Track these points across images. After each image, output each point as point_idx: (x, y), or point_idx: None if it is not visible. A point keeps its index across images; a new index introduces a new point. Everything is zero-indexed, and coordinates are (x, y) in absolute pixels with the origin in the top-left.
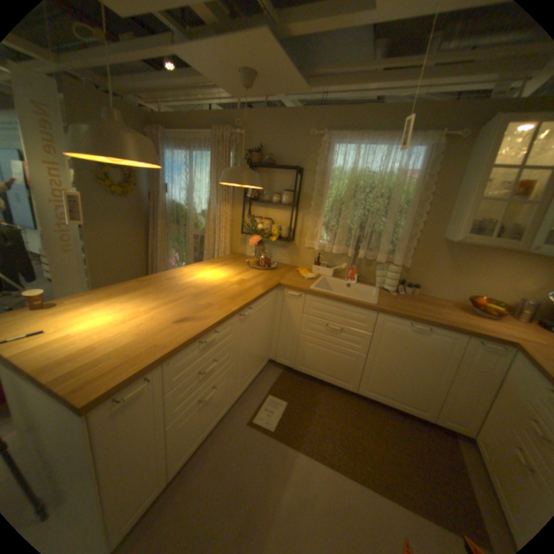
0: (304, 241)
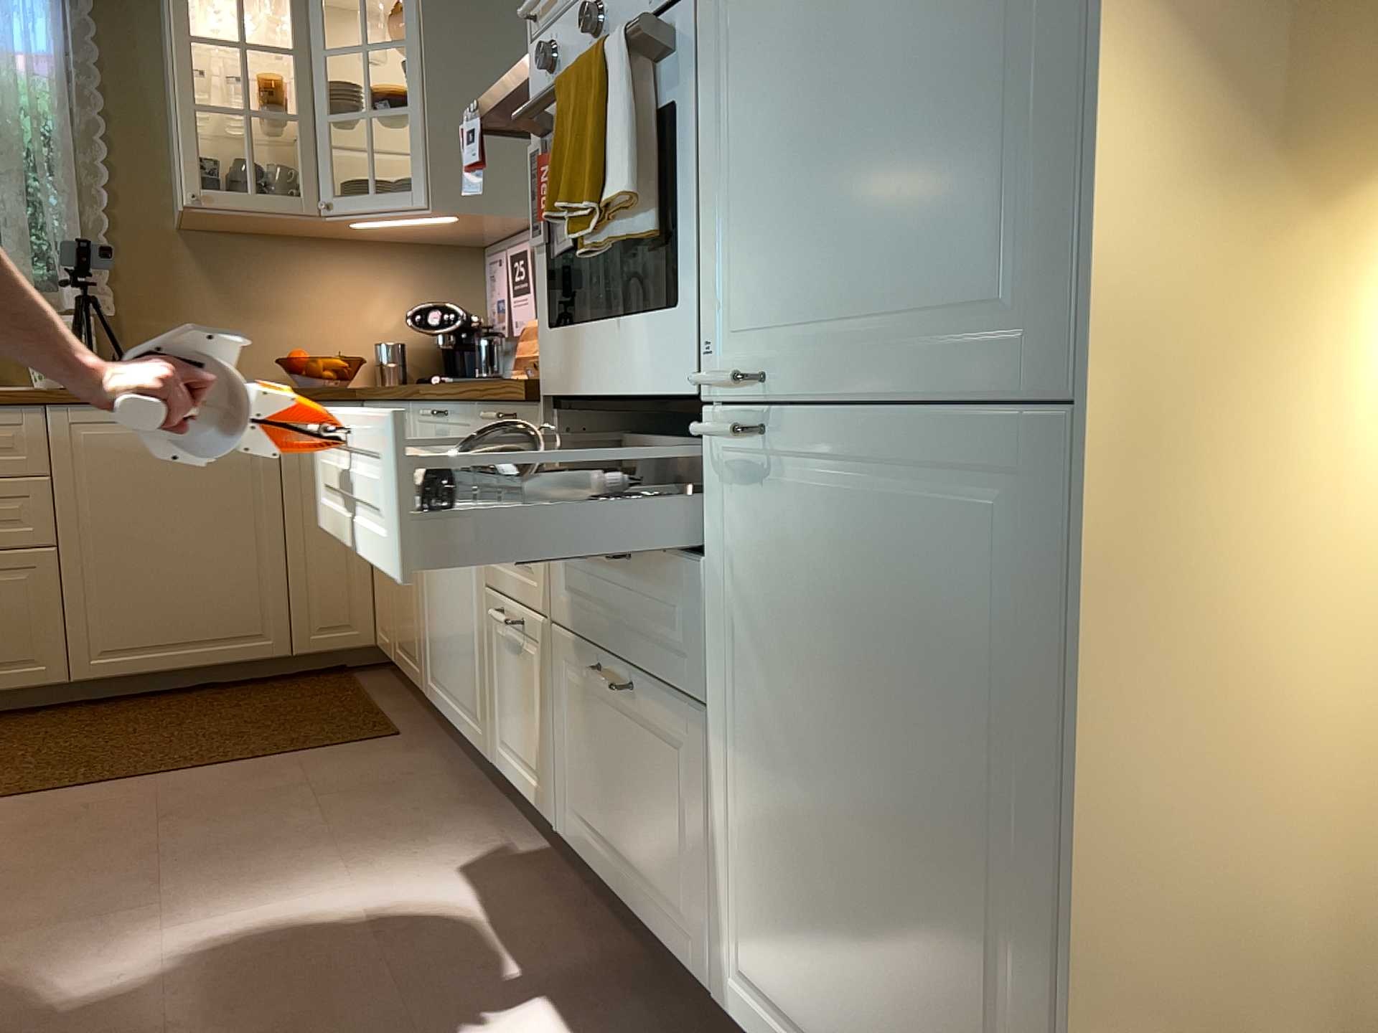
0: None
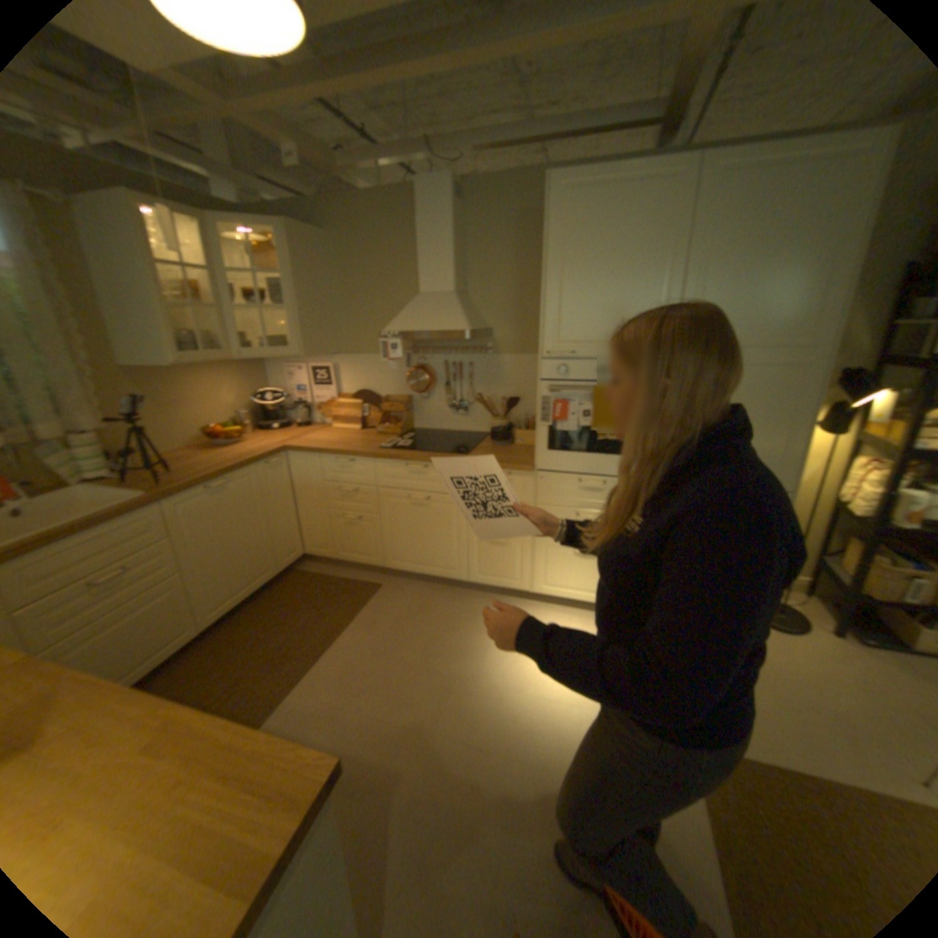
0: None
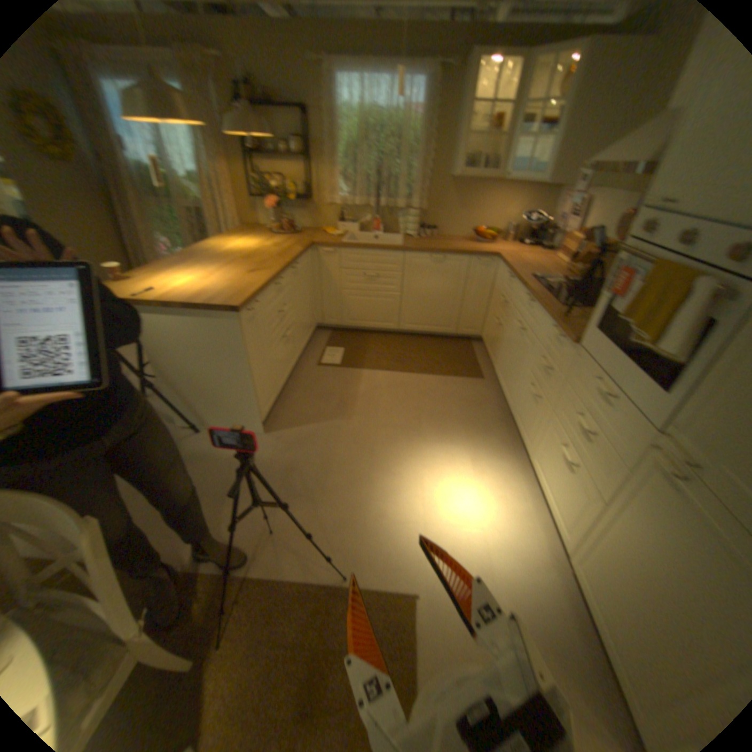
0: (325, 199)
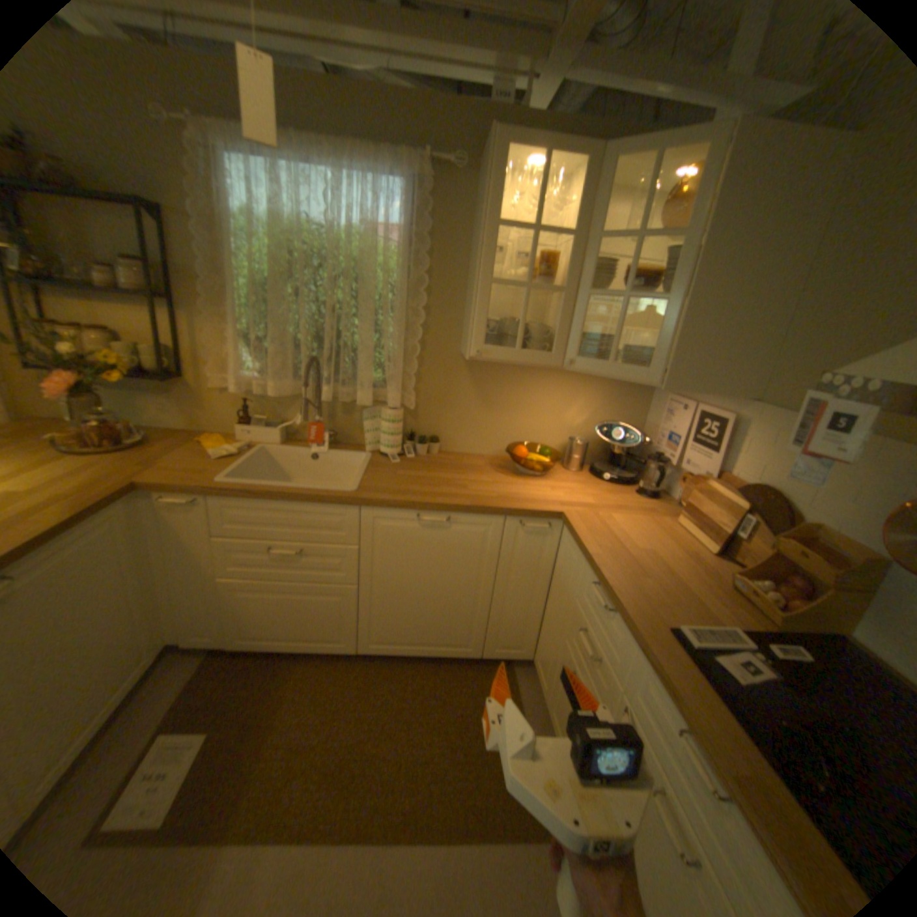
0: (206, 376)
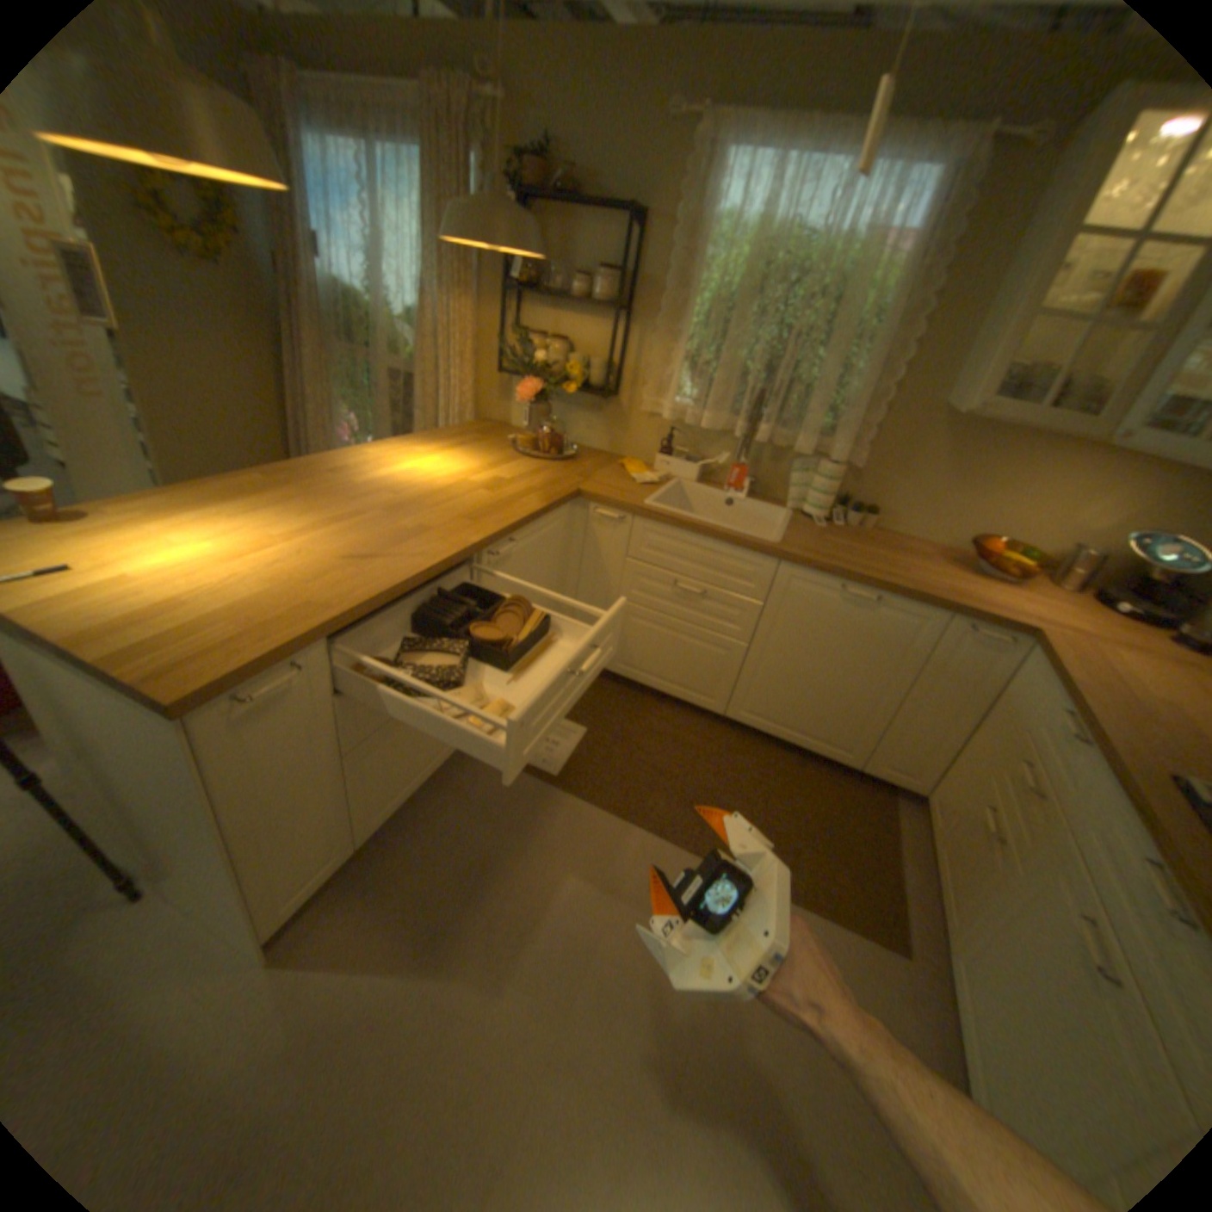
0: (641, 398)
